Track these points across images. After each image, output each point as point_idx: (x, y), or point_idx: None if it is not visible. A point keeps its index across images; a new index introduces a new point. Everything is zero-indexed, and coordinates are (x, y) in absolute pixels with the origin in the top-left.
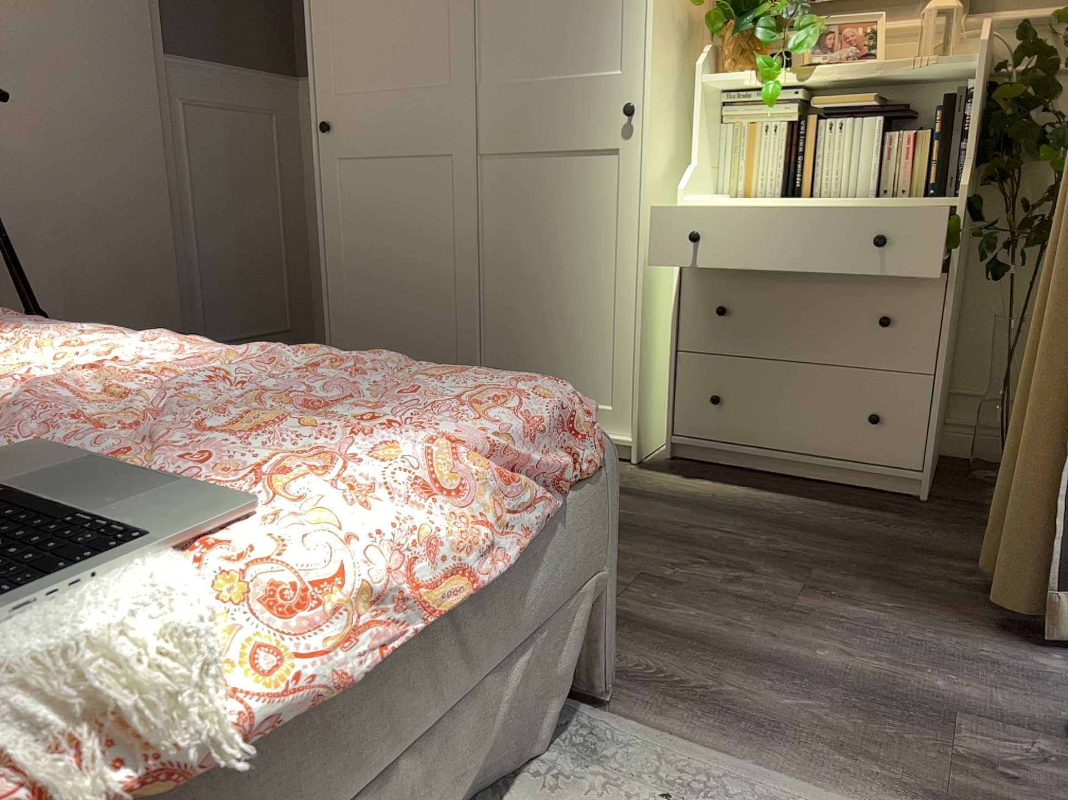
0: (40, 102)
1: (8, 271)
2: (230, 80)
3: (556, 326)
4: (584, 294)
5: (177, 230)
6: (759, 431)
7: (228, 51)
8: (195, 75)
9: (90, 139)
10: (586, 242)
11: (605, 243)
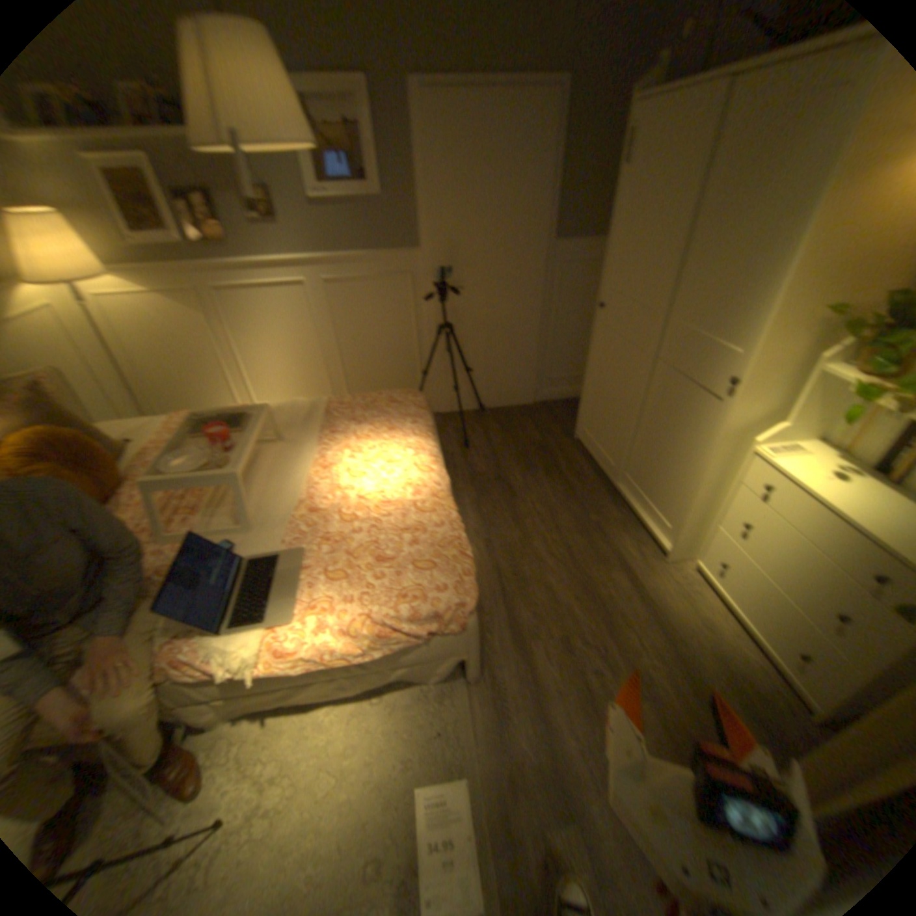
0: (487, 278)
1: (465, 350)
2: (592, 246)
3: (663, 470)
4: (680, 465)
5: (542, 329)
6: (742, 600)
7: (594, 229)
8: (571, 247)
9: (507, 291)
10: (690, 439)
11: (699, 446)
